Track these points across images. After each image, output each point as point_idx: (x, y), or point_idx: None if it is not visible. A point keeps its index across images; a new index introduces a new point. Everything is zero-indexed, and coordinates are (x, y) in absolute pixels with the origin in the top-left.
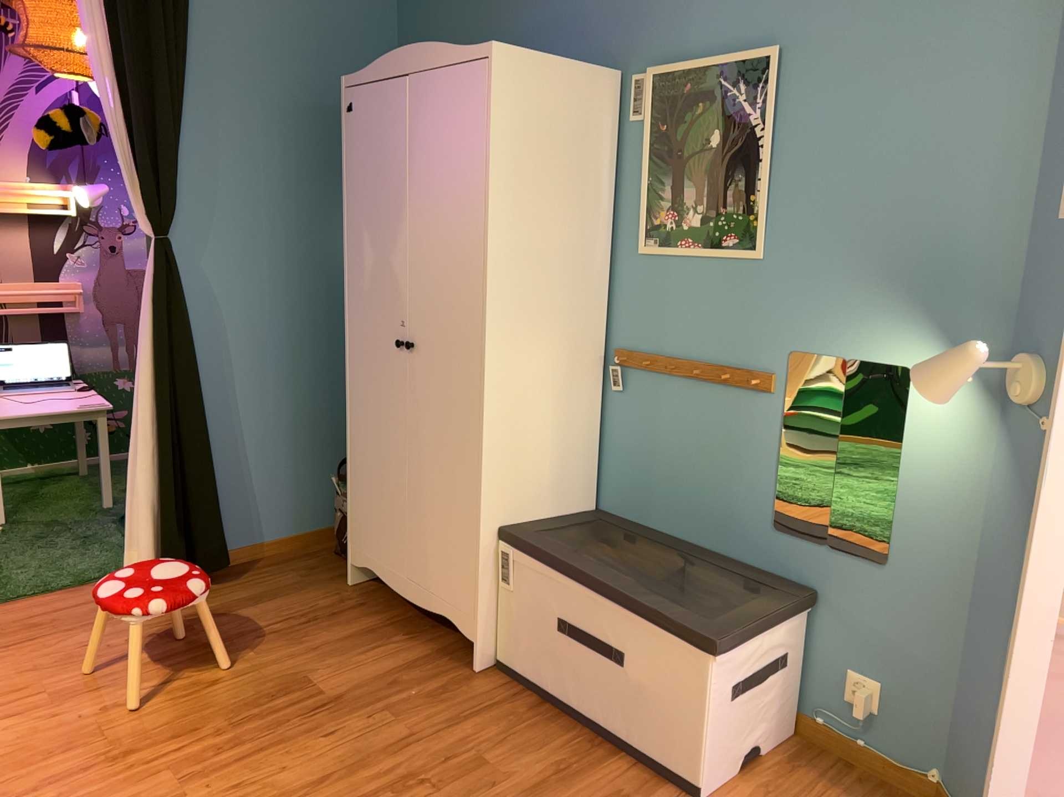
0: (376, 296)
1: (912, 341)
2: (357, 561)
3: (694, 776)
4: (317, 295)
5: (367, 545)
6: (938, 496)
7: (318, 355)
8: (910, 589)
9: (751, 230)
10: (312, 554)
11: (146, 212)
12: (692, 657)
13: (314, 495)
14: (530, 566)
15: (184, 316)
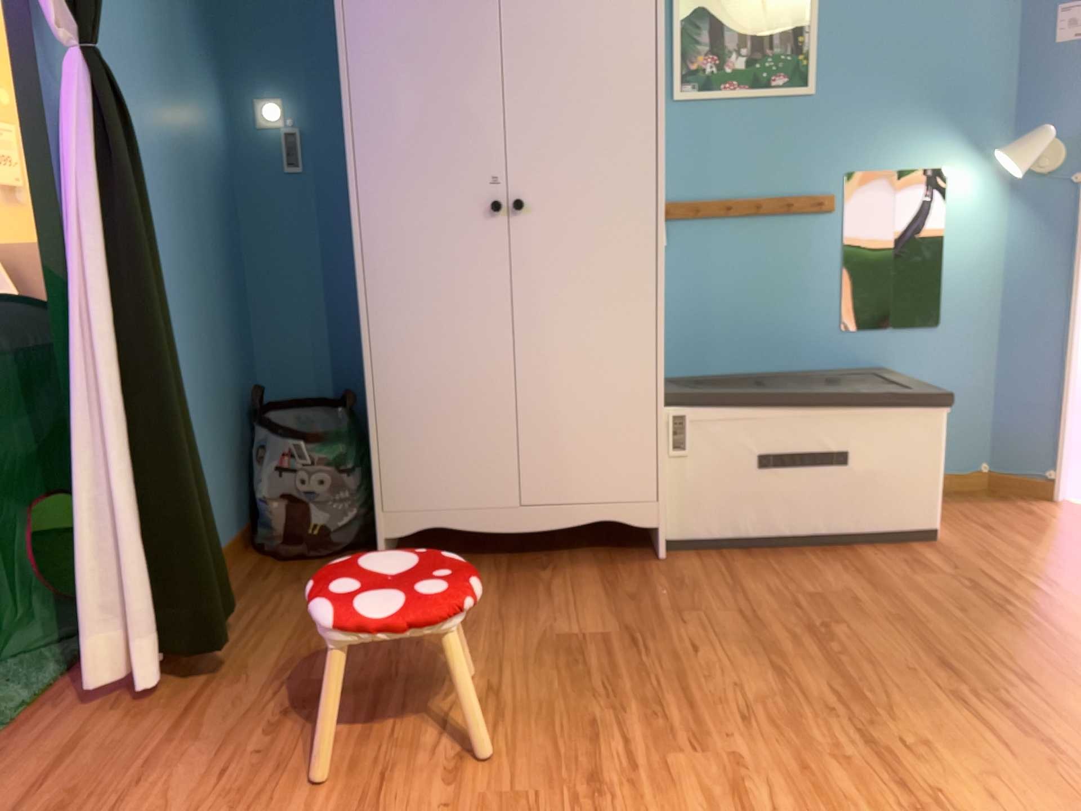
0: (429, 154)
1: (948, 148)
2: (402, 525)
3: (931, 522)
4: (191, 188)
5: (425, 494)
6: (974, 261)
7: (202, 280)
8: (958, 339)
9: (801, 69)
10: (261, 566)
11: (60, 2)
12: (925, 420)
13: (223, 489)
14: (718, 414)
15: (138, 197)
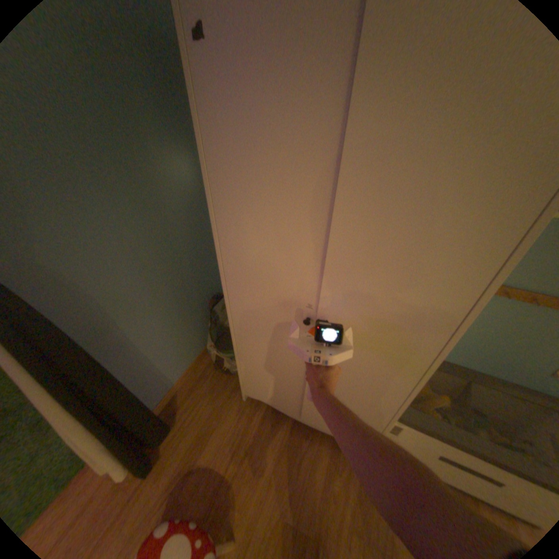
0: (271, 277)
1: None
2: (253, 396)
3: None
4: (160, 233)
5: (263, 394)
6: None
7: (173, 274)
8: None
9: None
10: (205, 376)
11: None
12: None
13: (193, 344)
14: (428, 440)
15: (58, 335)
